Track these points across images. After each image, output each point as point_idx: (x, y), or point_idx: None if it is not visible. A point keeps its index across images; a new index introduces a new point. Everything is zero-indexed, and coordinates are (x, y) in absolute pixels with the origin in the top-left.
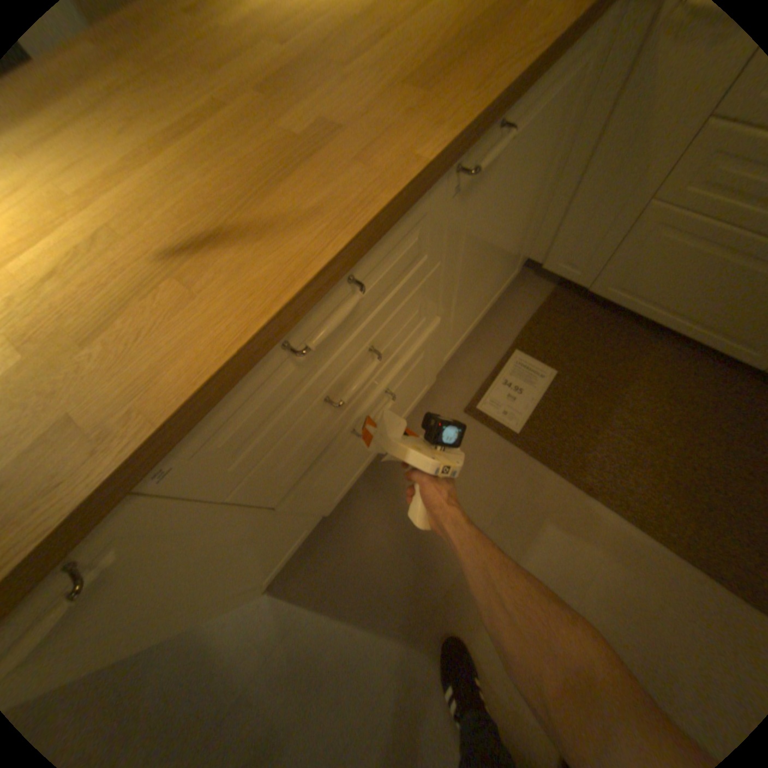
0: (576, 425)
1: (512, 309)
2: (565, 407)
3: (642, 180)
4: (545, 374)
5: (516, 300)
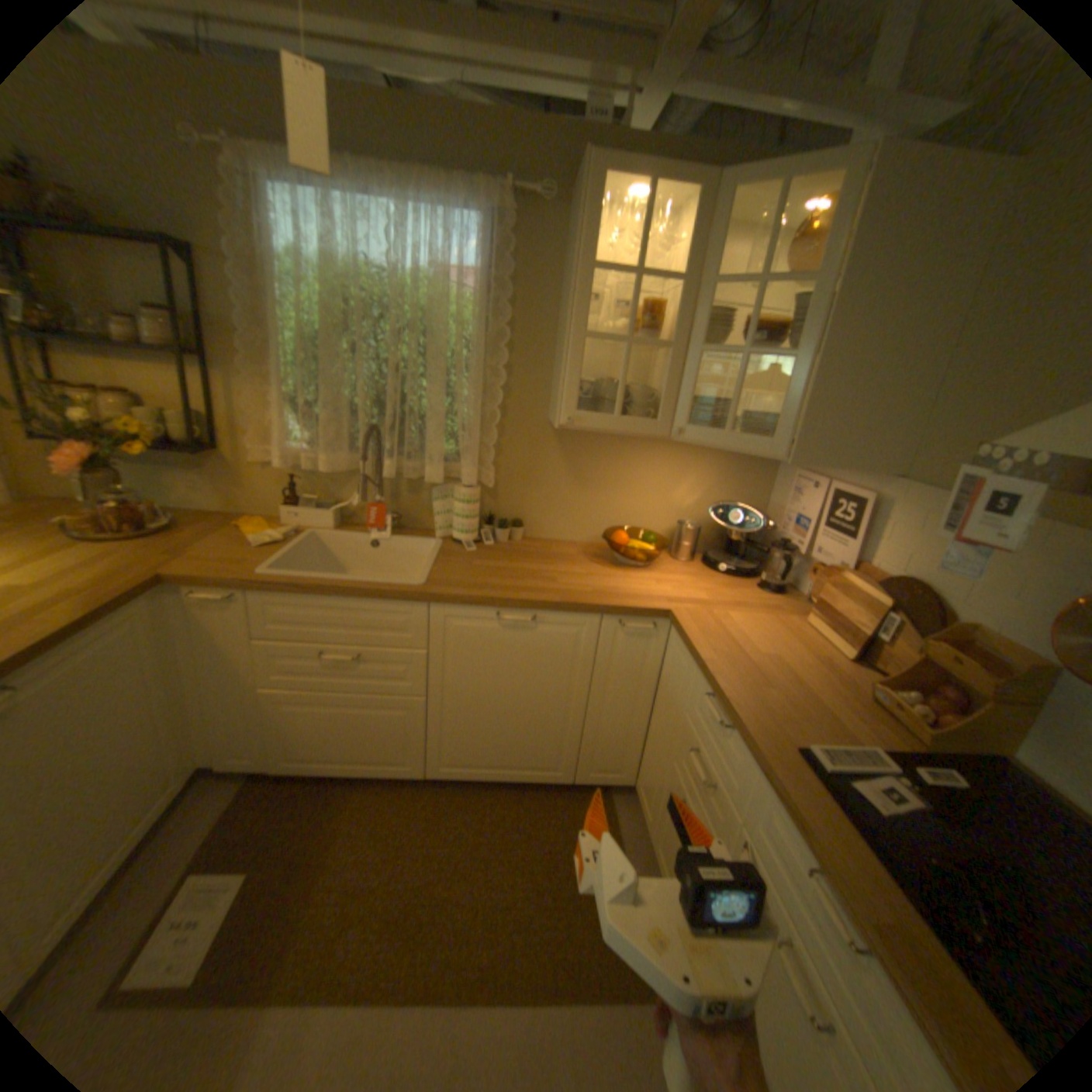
0: (270, 927)
1: (184, 832)
2: (255, 914)
3: (239, 681)
4: (227, 888)
5: (189, 820)
